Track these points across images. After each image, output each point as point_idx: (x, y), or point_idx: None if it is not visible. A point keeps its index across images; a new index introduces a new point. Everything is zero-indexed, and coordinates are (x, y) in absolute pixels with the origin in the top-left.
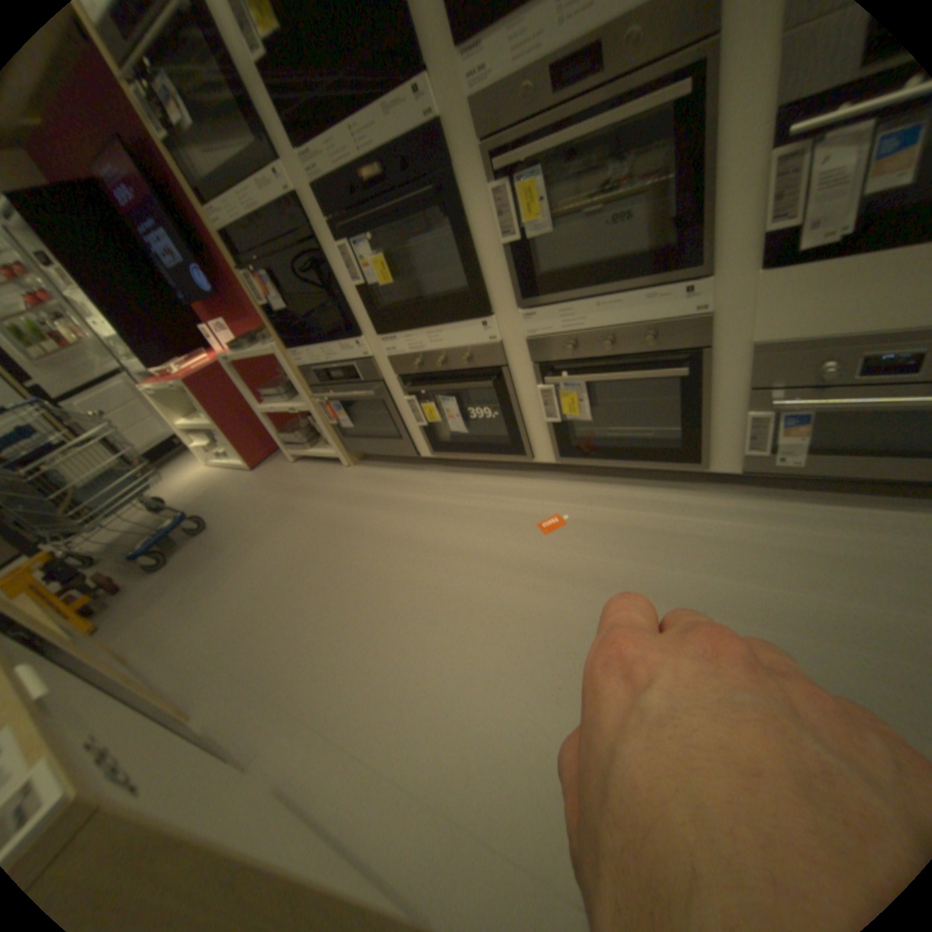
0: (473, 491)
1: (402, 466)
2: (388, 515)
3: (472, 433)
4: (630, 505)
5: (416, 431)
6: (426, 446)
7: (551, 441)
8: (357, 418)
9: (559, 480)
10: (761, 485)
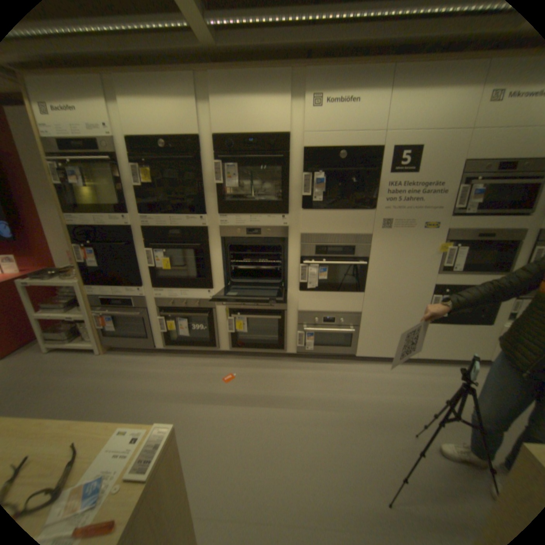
0: (187, 367)
1: (140, 355)
2: (135, 383)
3: (190, 337)
4: (259, 369)
5: (157, 336)
6: (161, 344)
7: (228, 342)
8: (116, 327)
9: (229, 360)
10: (301, 359)
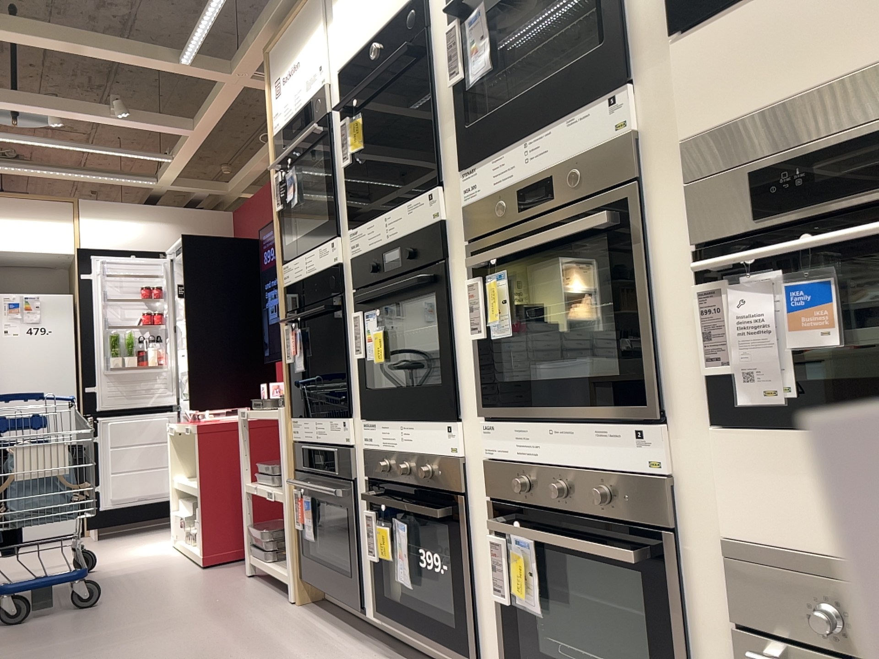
0: None
1: (345, 628)
2: None
3: (421, 596)
4: None
5: (369, 571)
6: (374, 602)
7: (504, 647)
8: (329, 535)
9: None
10: None
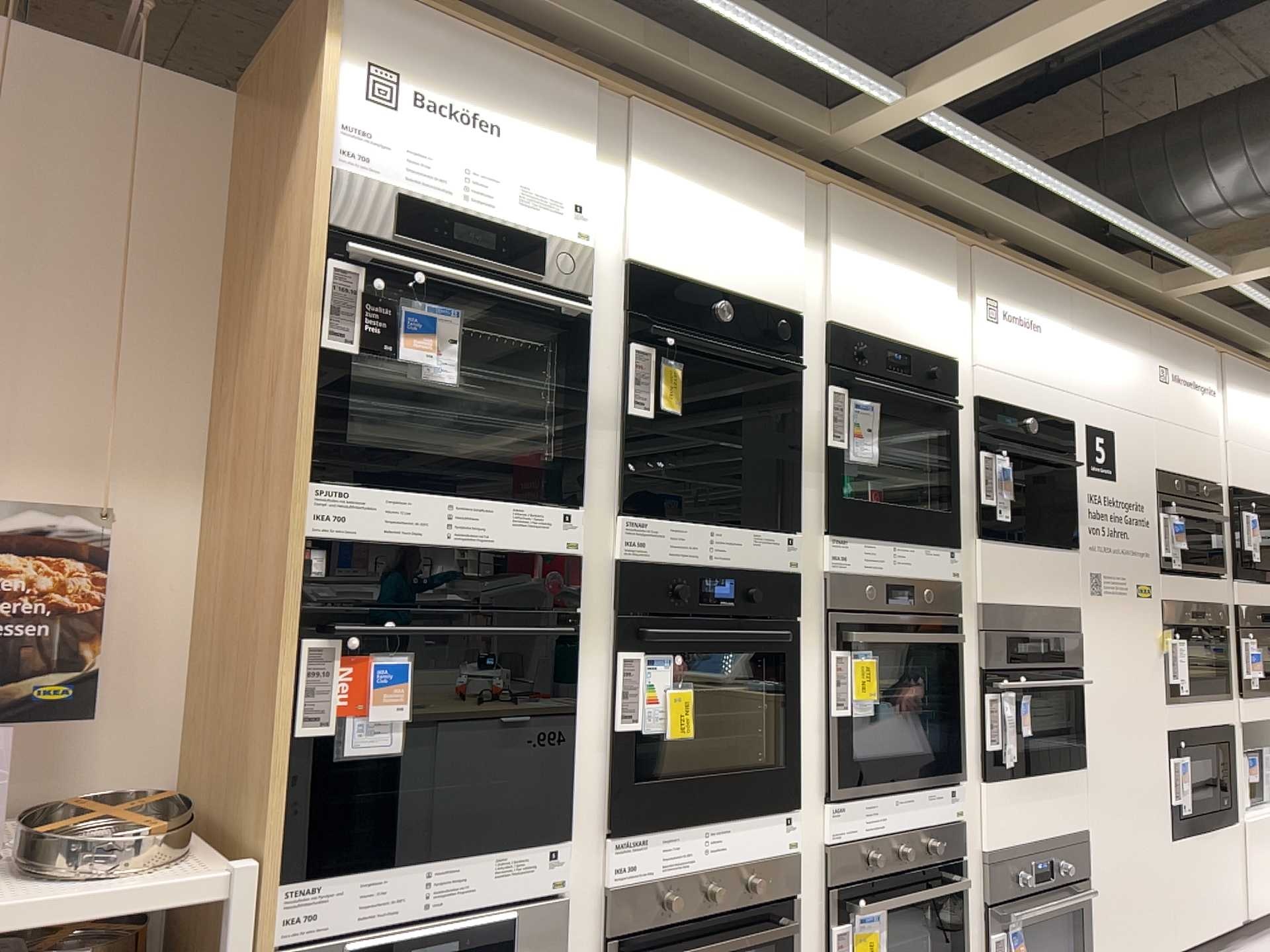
0: None
1: None
2: None
3: None
4: None
5: None
6: None
7: None
8: None
9: None
10: None
